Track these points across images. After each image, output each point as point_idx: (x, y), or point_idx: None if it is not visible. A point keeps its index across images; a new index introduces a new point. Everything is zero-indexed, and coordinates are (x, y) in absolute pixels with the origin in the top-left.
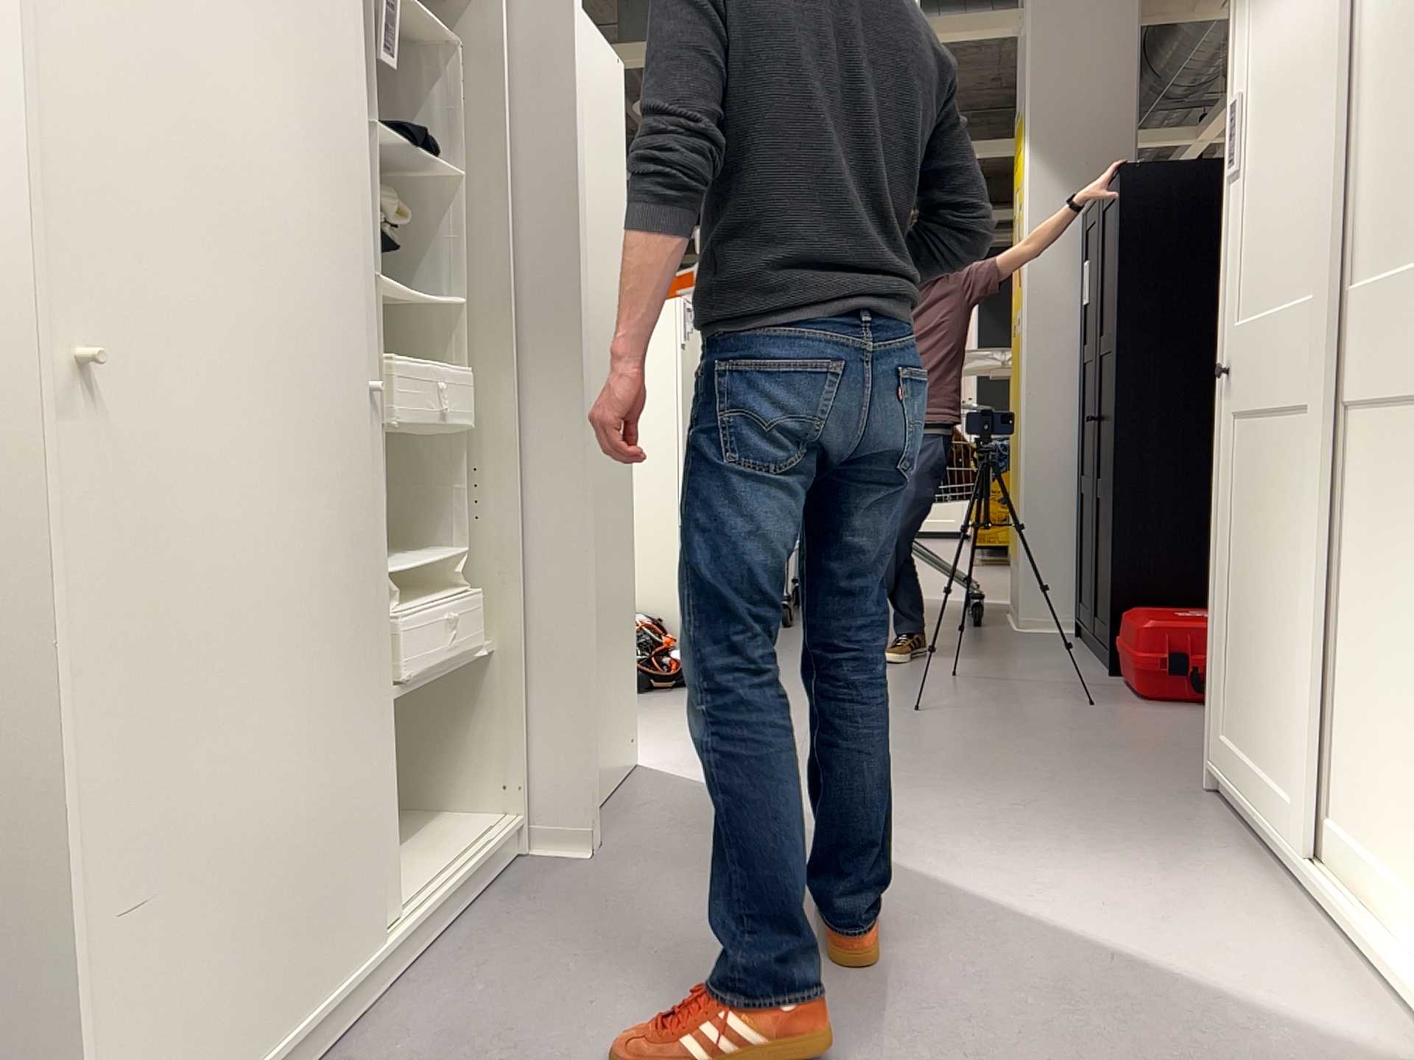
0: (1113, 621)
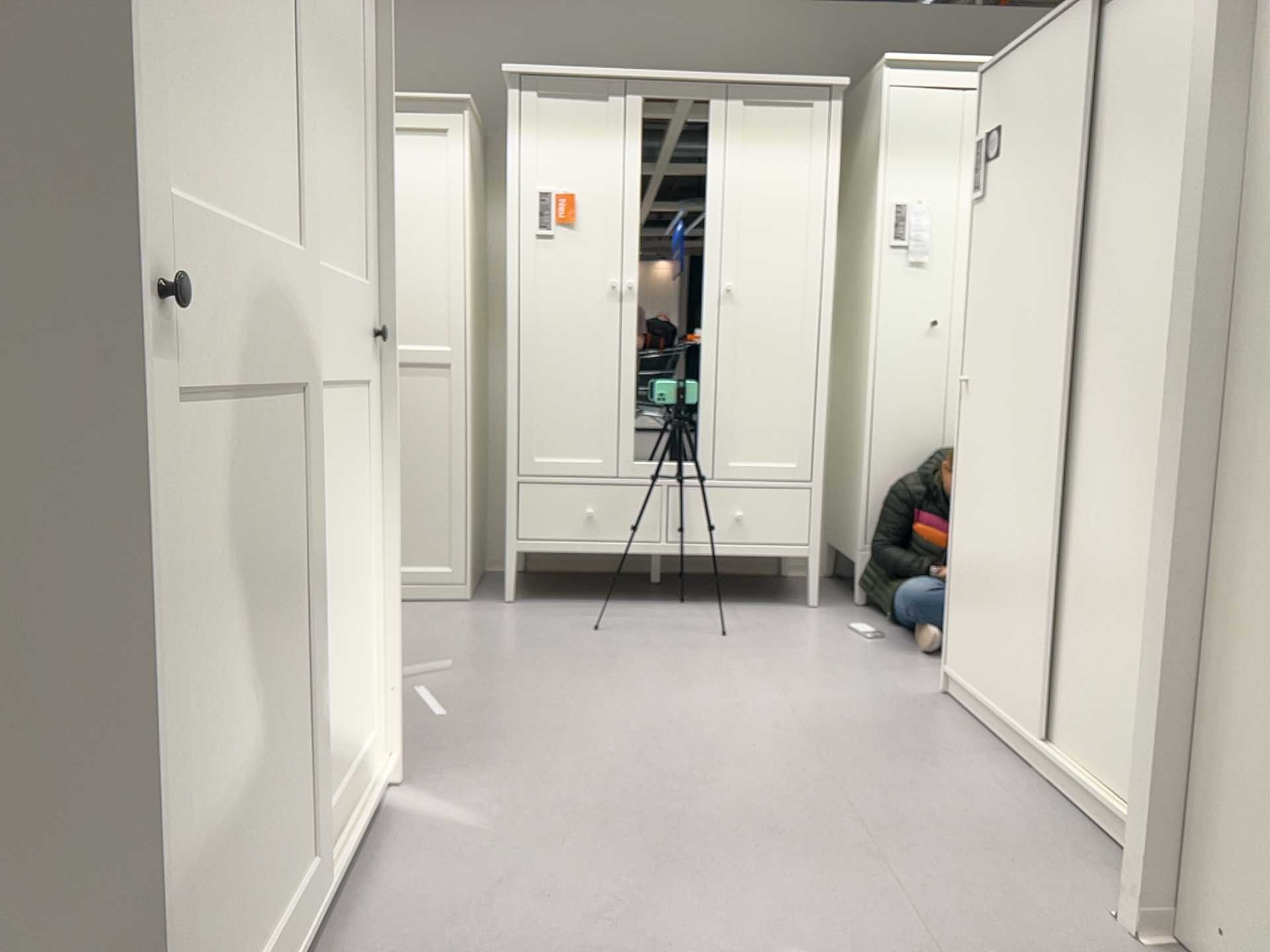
0: None
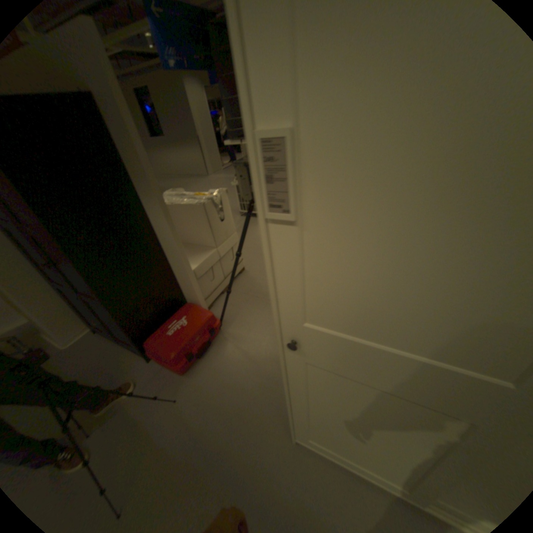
0: (139, 348)
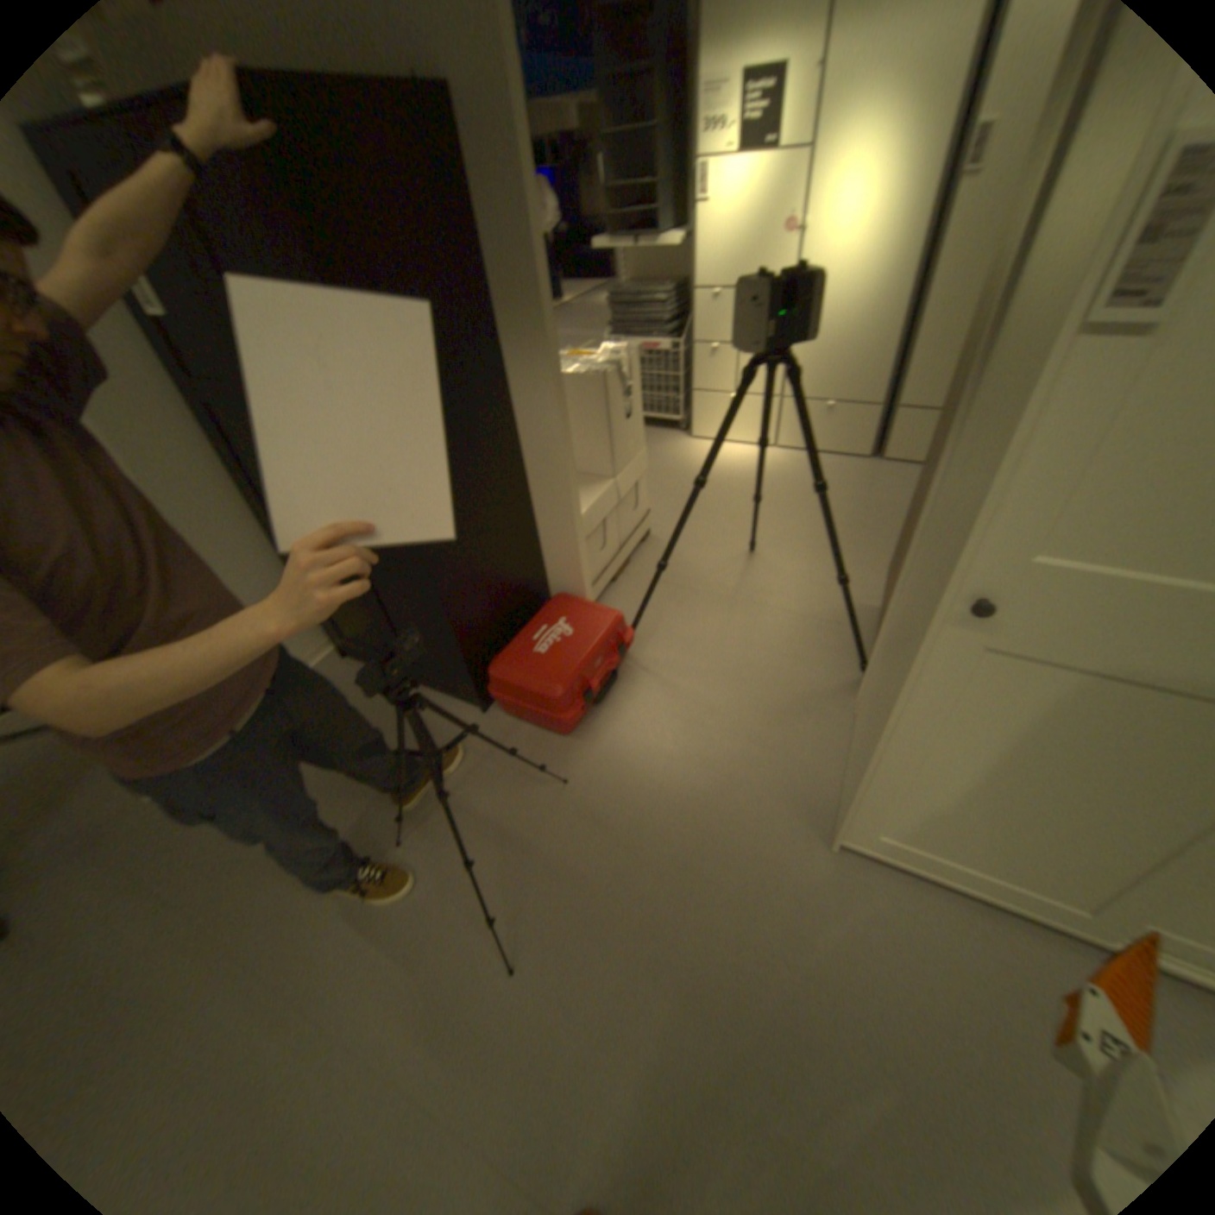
0: (478, 676)
